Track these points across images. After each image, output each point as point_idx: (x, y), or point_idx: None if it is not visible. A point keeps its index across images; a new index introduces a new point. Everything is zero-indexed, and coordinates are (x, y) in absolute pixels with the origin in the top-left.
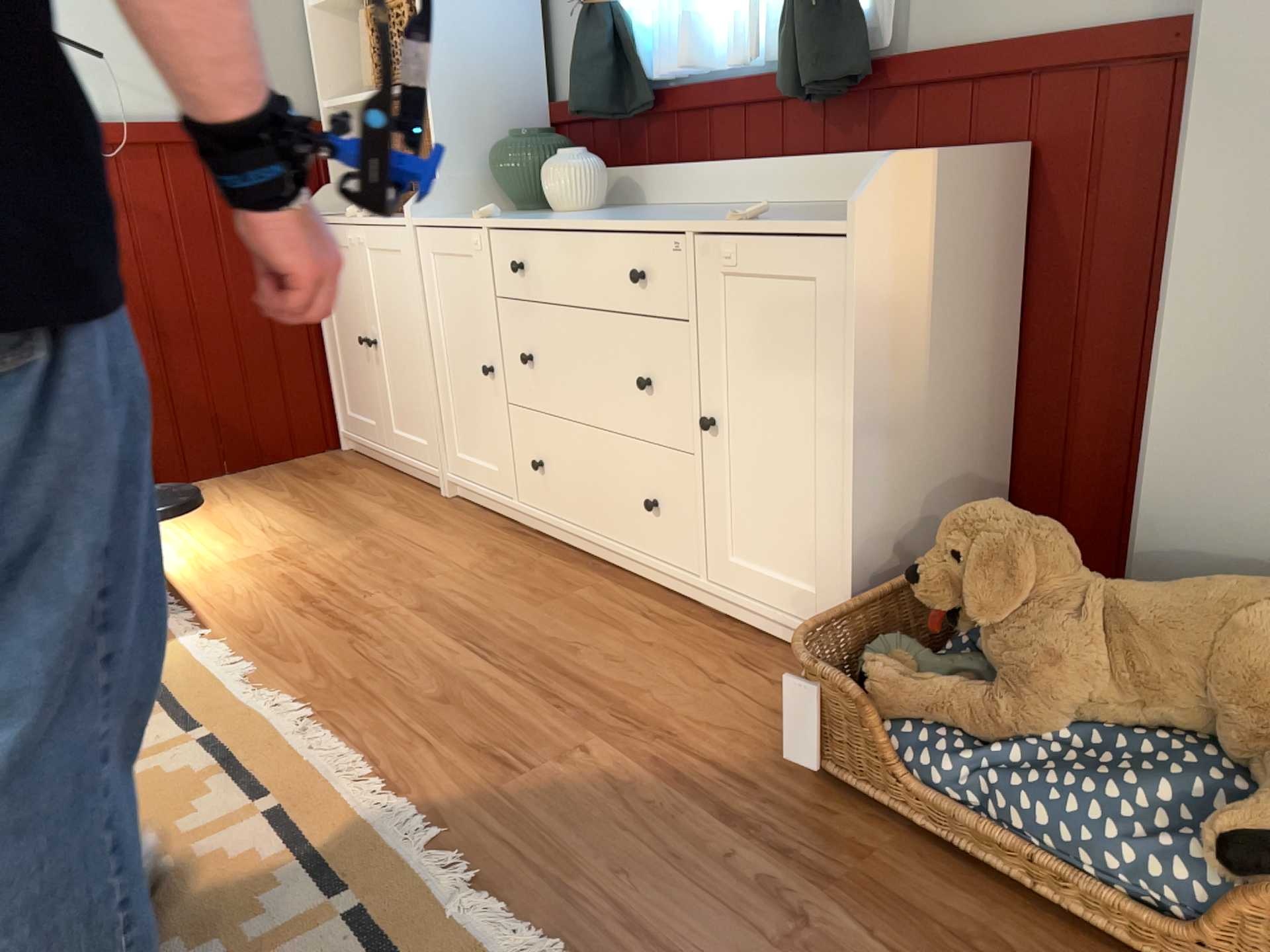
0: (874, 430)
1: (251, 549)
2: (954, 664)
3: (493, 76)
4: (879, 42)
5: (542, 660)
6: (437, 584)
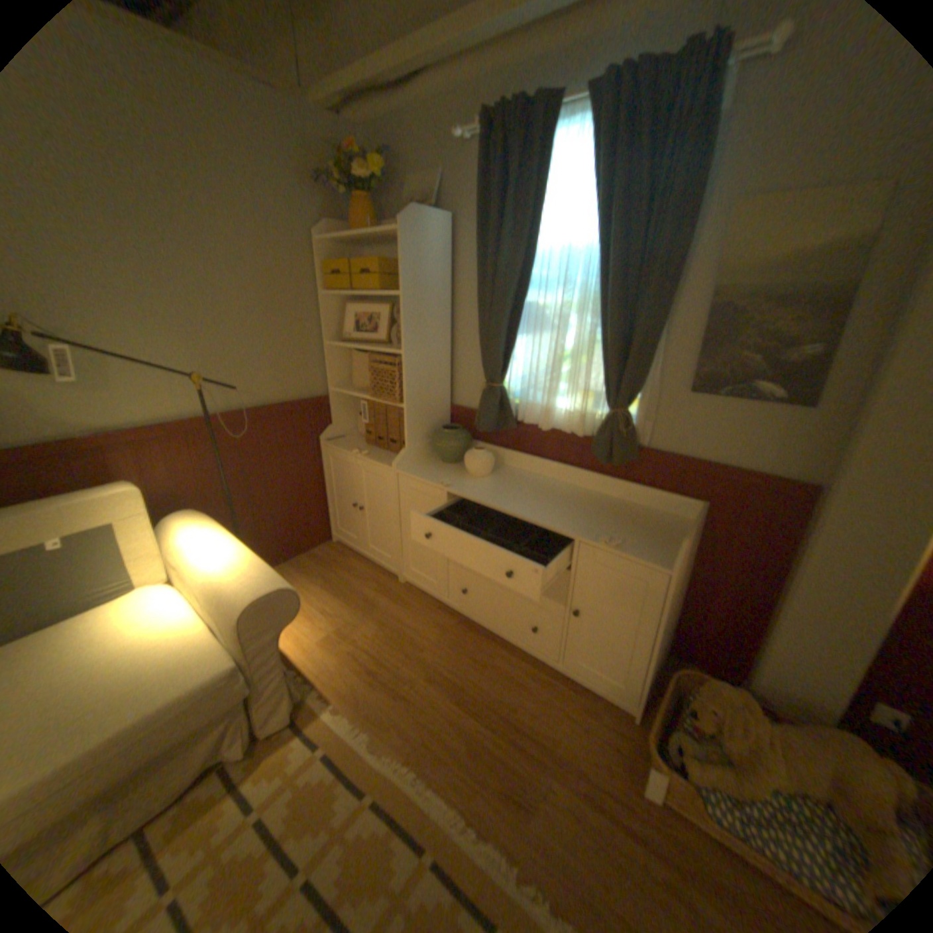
0: (663, 638)
1: (322, 631)
2: (710, 754)
3: (431, 397)
4: (641, 441)
5: (503, 720)
6: (428, 658)
